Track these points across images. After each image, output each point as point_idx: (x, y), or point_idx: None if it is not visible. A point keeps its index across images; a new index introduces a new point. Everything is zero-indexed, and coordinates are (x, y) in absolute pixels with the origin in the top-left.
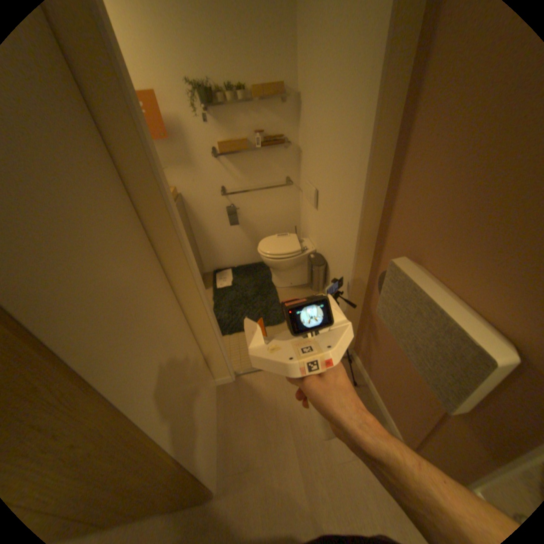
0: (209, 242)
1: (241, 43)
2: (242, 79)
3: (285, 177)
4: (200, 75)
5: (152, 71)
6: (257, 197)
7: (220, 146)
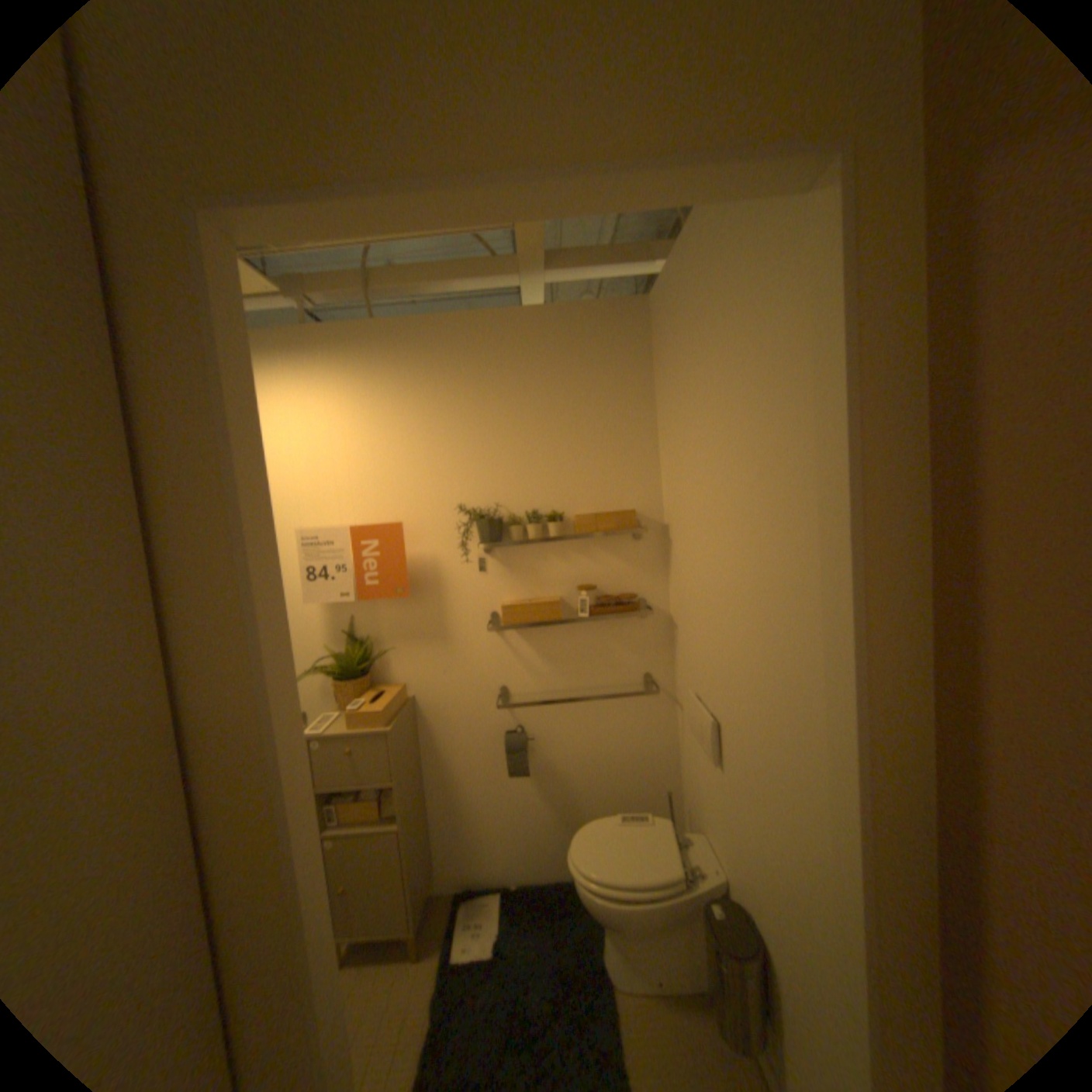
0: (456, 811)
1: (562, 457)
2: (560, 505)
3: (642, 673)
4: (486, 499)
5: (409, 495)
6: (577, 712)
7: (505, 611)
